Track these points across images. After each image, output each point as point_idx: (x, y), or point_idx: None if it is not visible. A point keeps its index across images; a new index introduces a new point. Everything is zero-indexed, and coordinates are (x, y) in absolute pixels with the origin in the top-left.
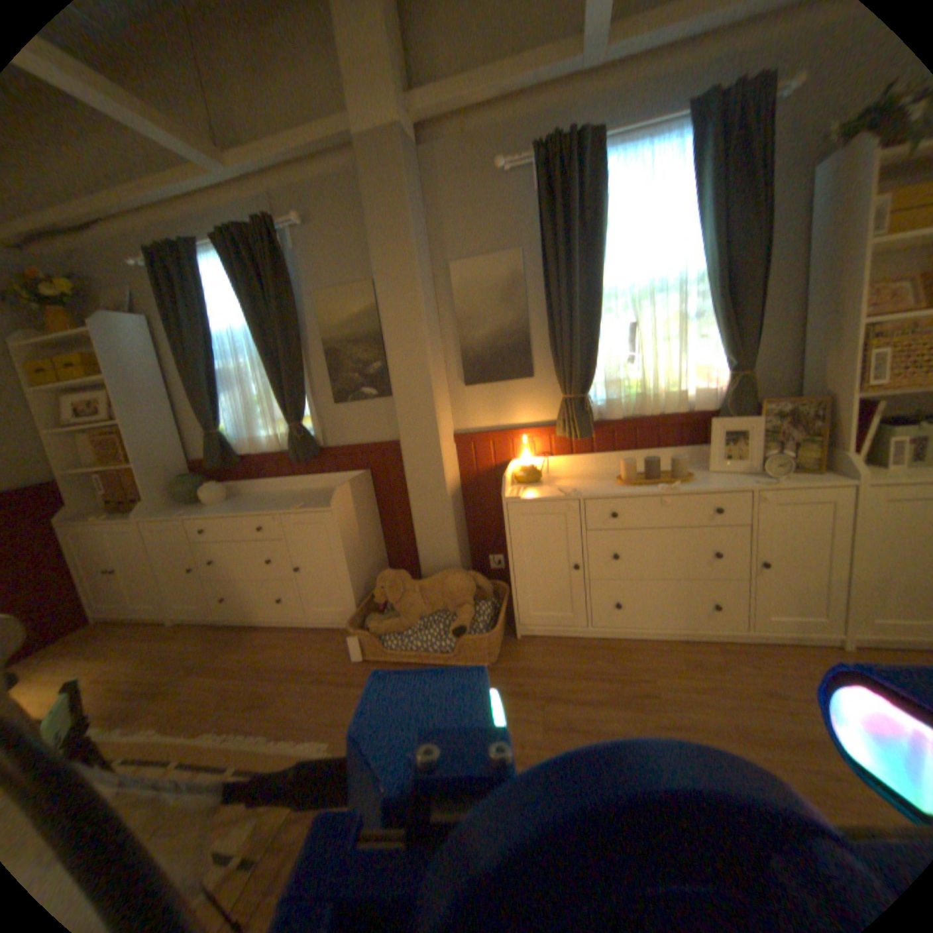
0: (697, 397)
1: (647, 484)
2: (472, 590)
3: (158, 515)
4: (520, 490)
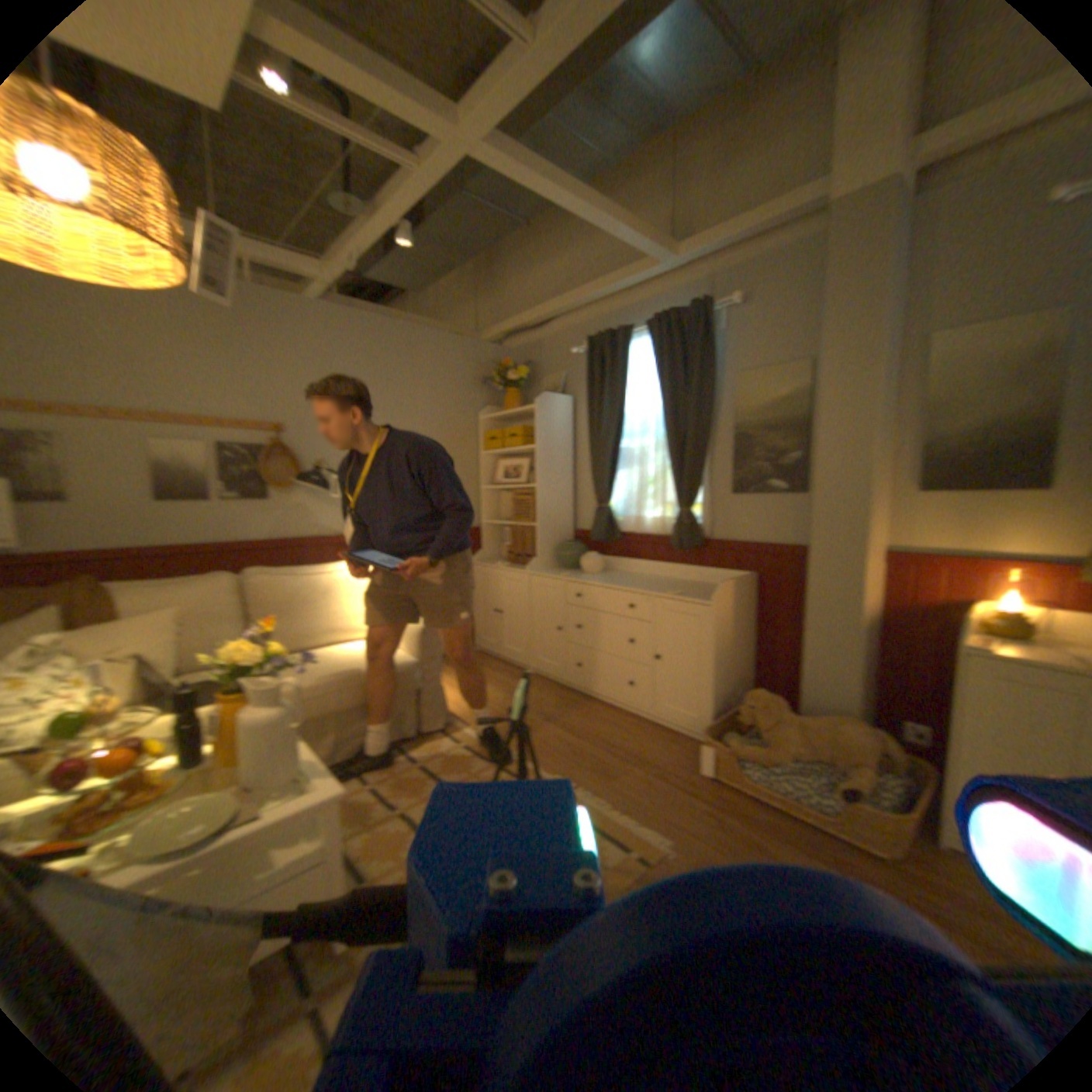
0: None
1: None
2: (879, 756)
3: (547, 573)
4: (996, 644)
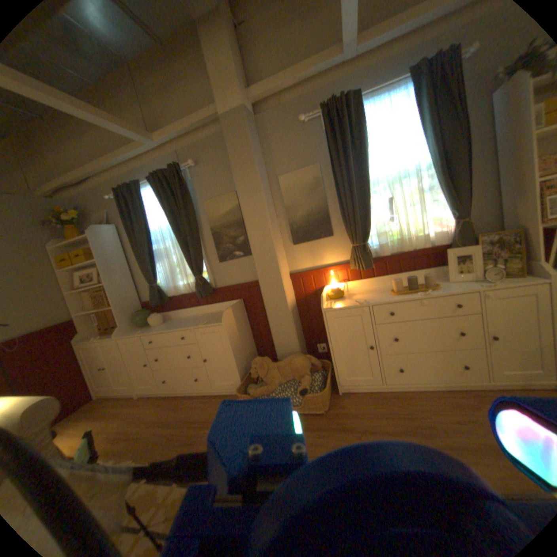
0: (436, 237)
1: (410, 293)
2: (309, 366)
3: (127, 335)
4: (332, 303)
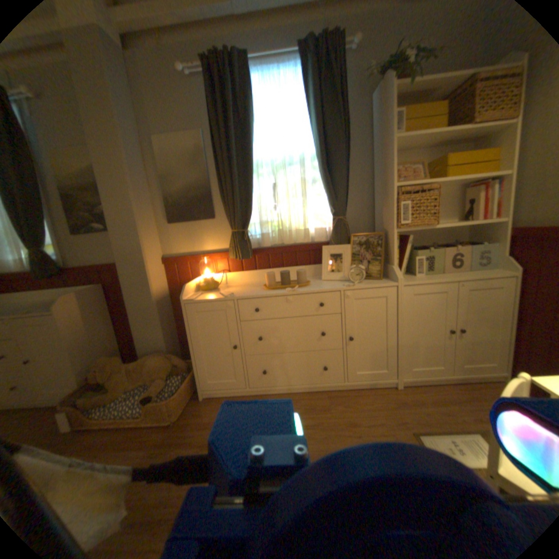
0: (317, 234)
1: (281, 289)
2: (167, 369)
3: None
4: (198, 295)
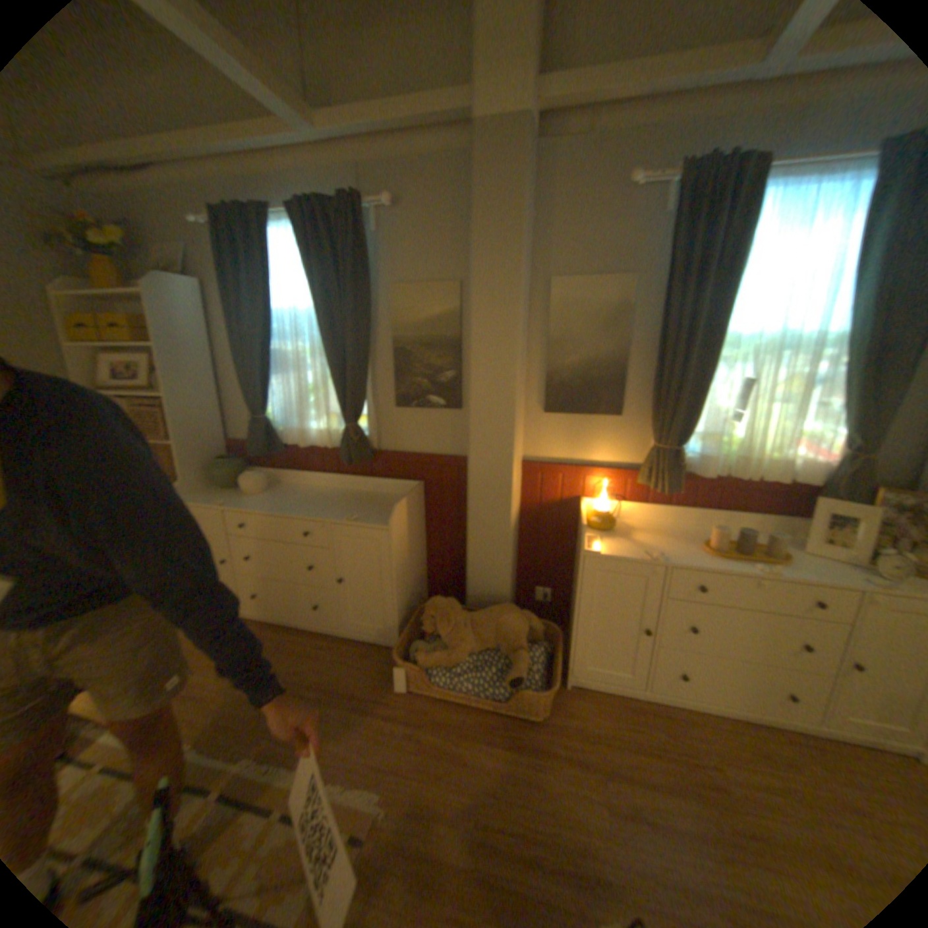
0: (800, 468)
1: (740, 560)
2: (526, 634)
3: (194, 502)
4: (598, 542)
